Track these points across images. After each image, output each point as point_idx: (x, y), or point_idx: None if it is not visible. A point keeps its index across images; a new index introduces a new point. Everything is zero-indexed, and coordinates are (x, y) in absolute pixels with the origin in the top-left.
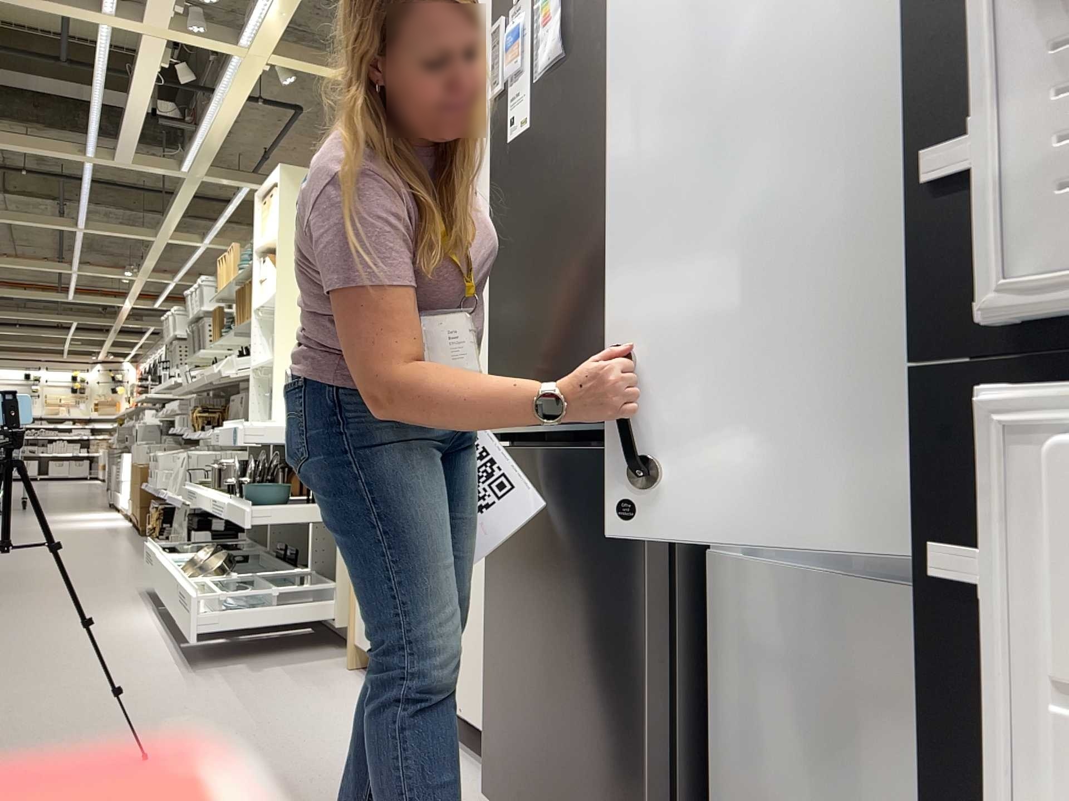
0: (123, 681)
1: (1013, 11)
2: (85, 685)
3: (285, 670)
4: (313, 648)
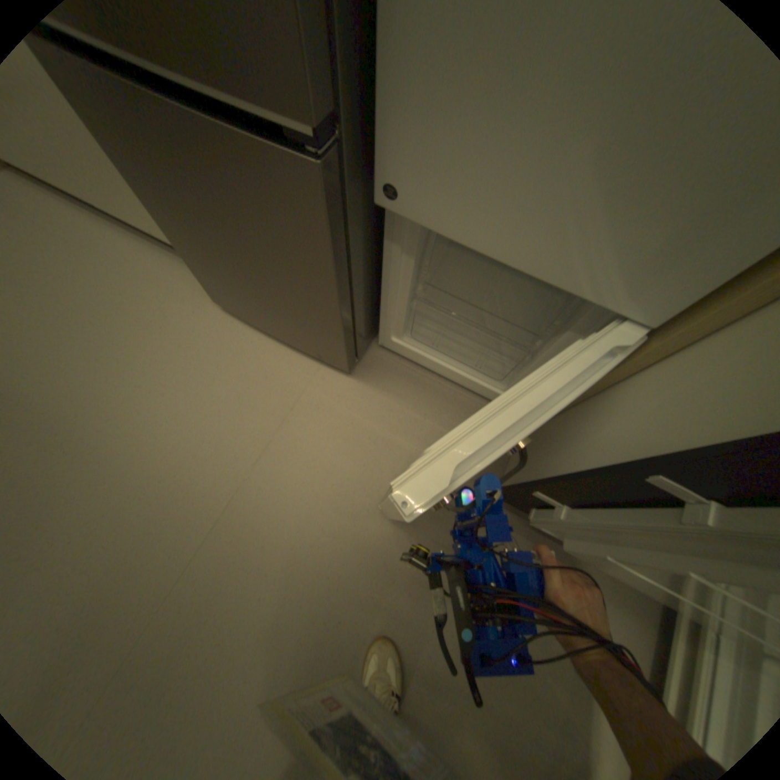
0: None
1: None
2: None
3: None
4: None
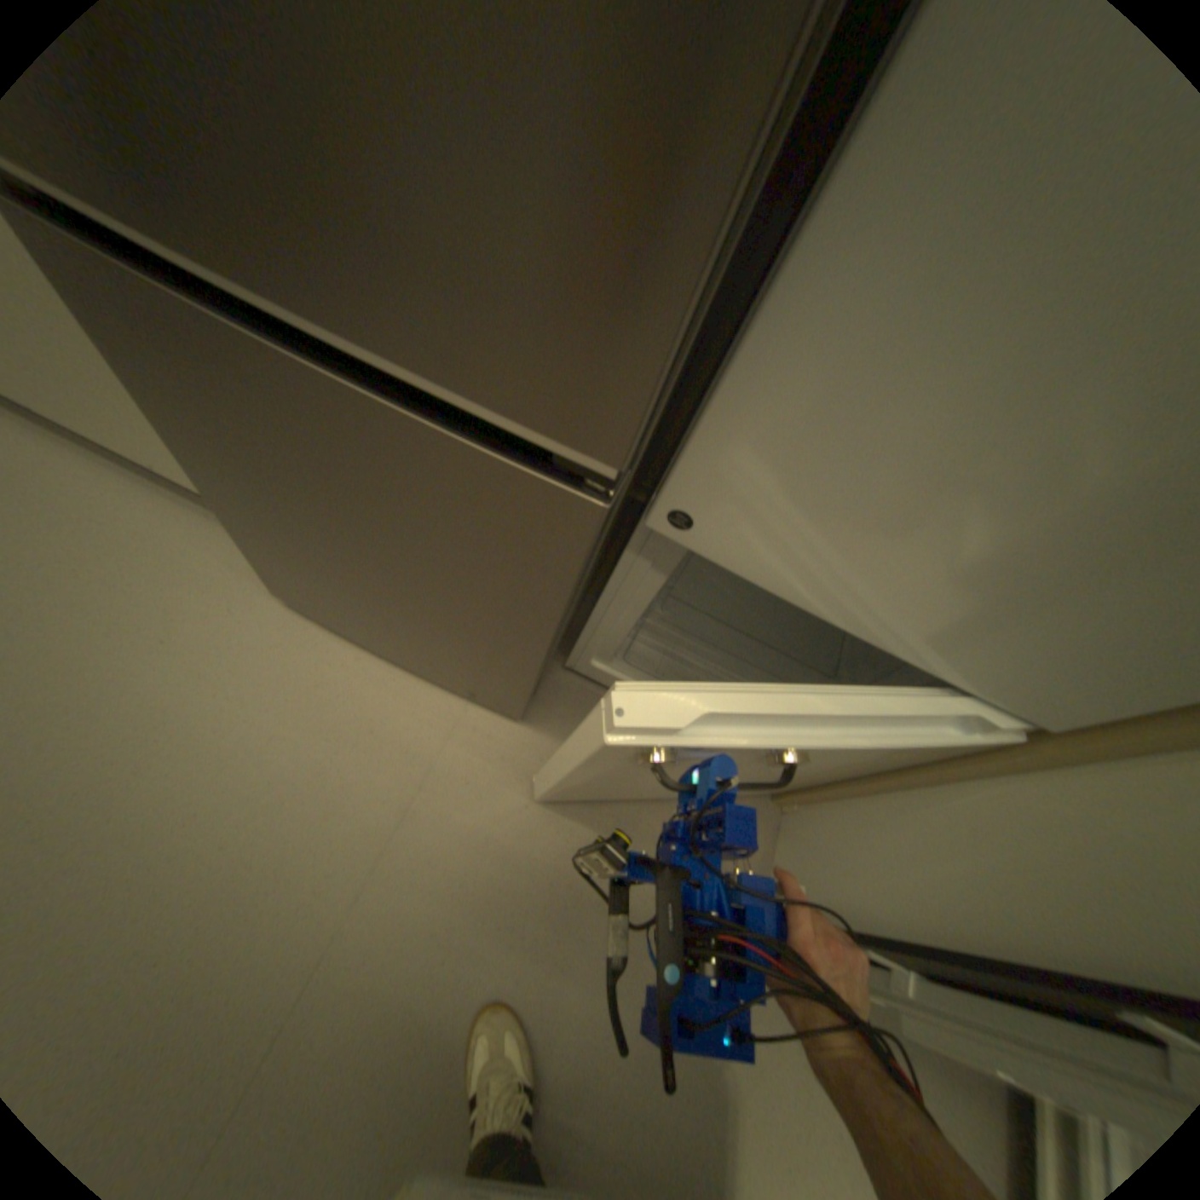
0: None
1: None
2: None
3: None
4: None
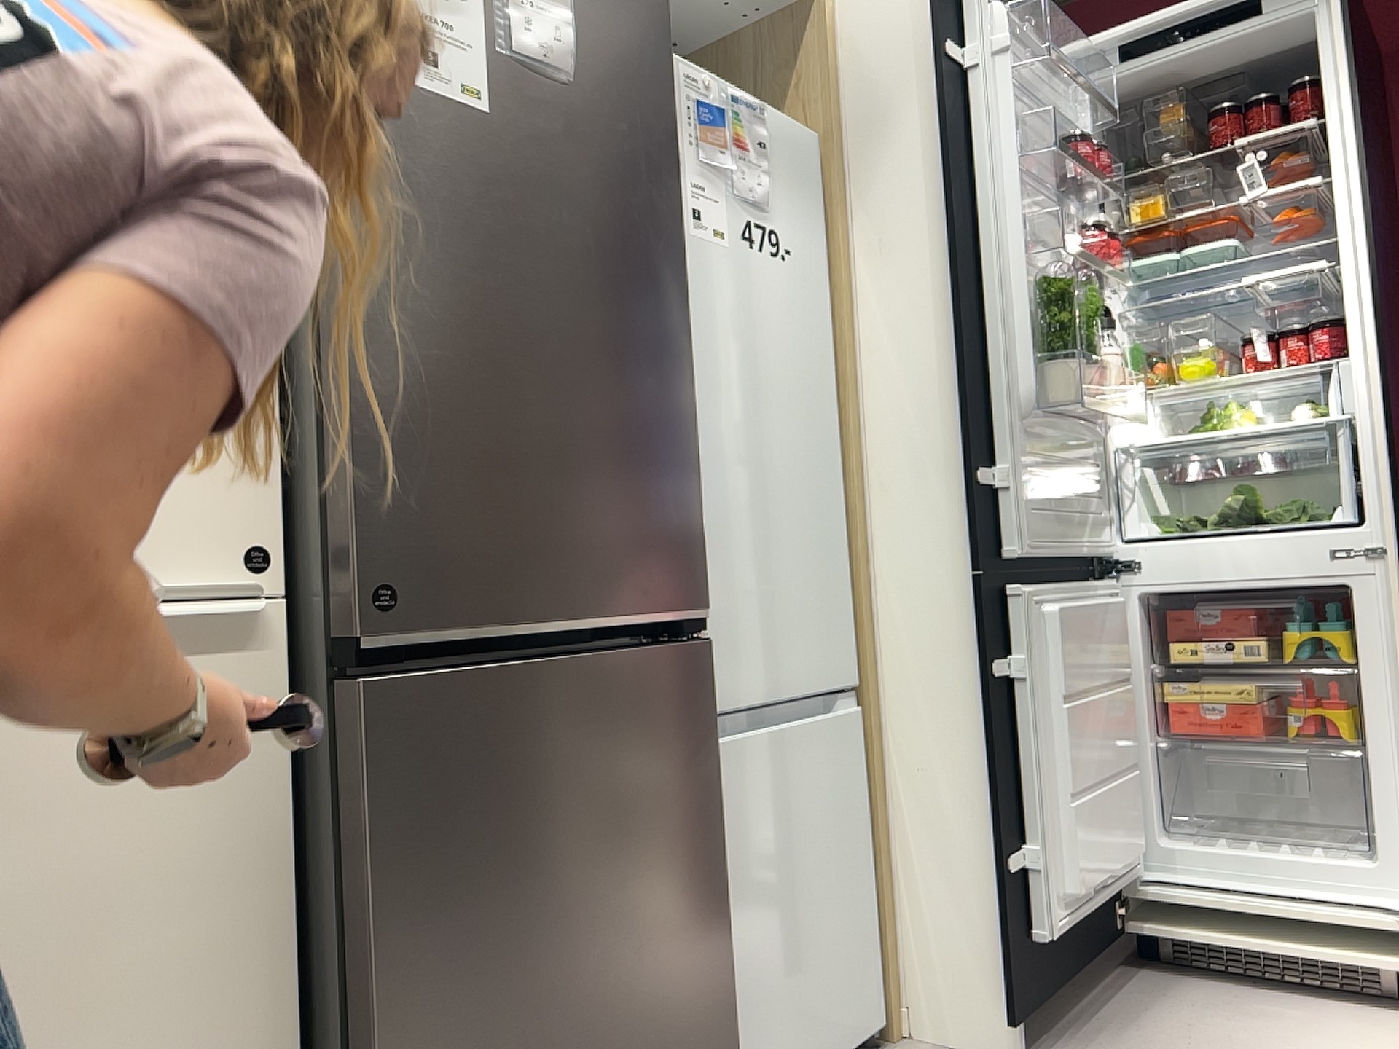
0: None
1: (1014, 426)
2: None
3: None
4: None
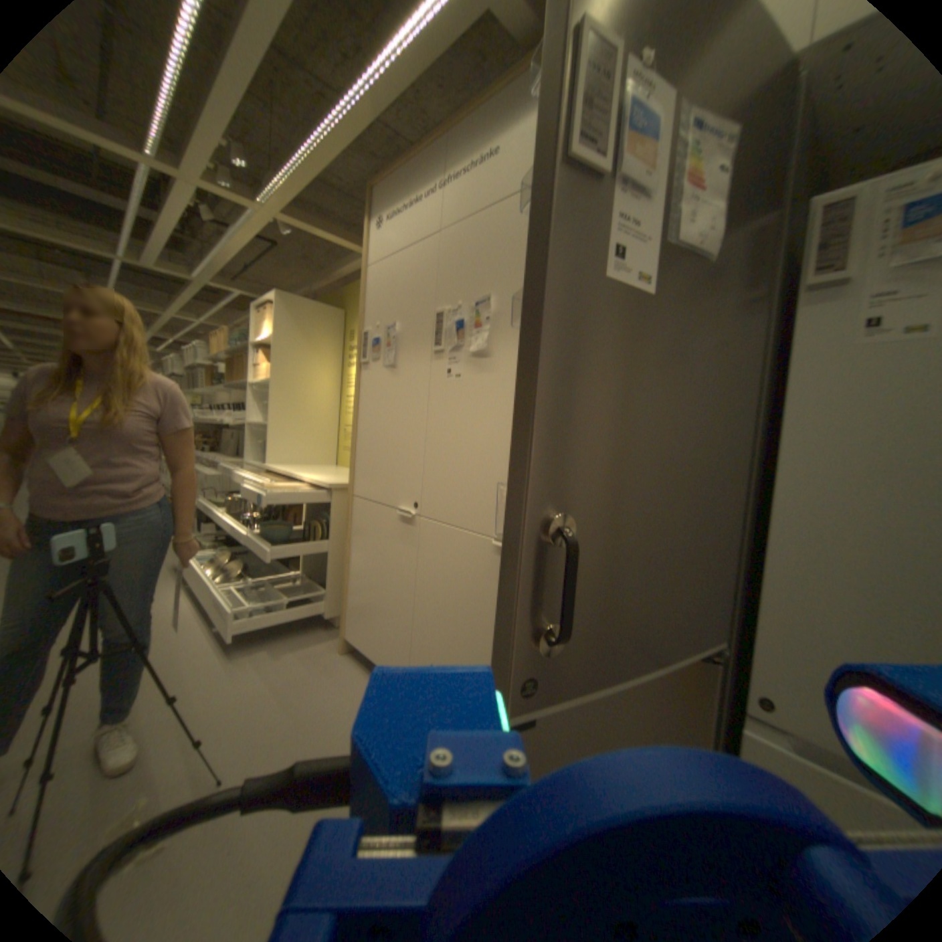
0: (176, 676)
1: None
2: (146, 684)
3: (295, 657)
4: (308, 631)
